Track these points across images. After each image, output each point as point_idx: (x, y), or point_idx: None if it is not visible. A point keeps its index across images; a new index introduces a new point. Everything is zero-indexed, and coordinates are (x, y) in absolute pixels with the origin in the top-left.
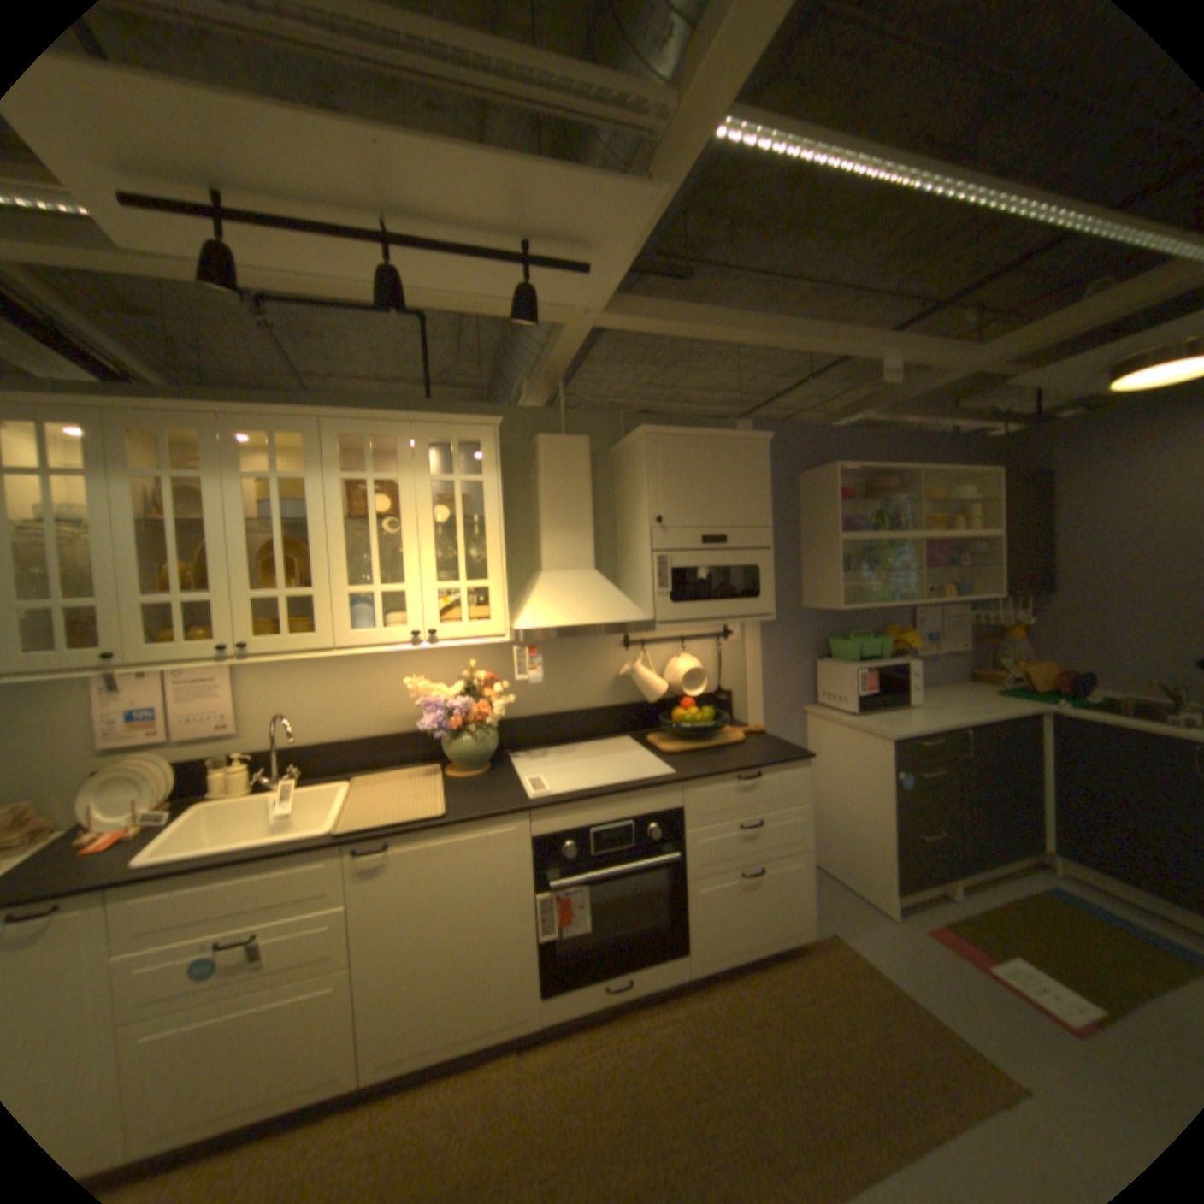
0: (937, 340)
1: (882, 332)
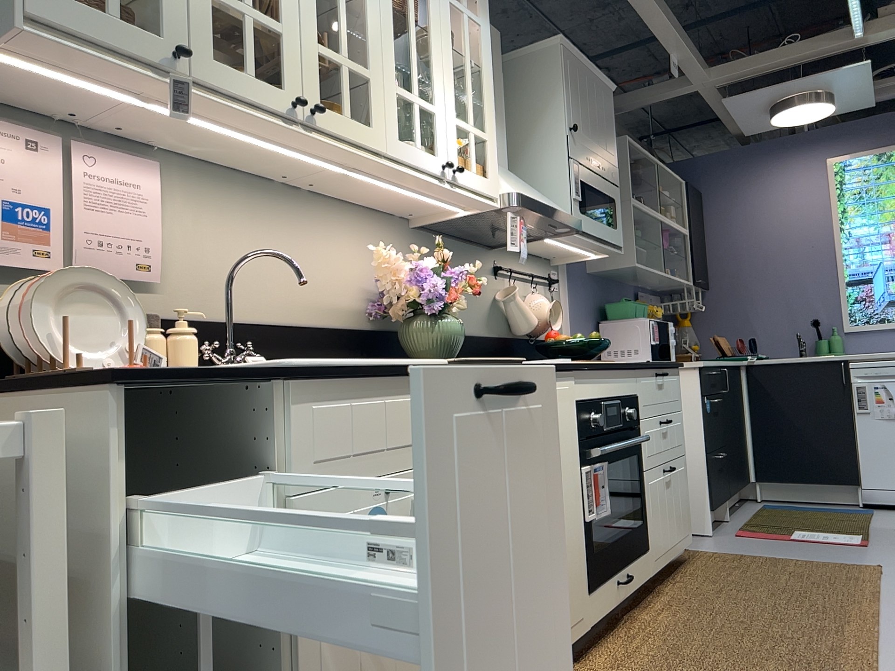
0: (696, 52)
1: (681, 30)
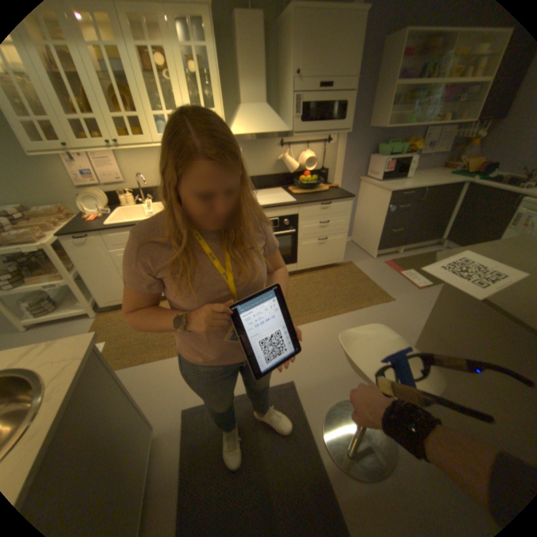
0: None
1: None
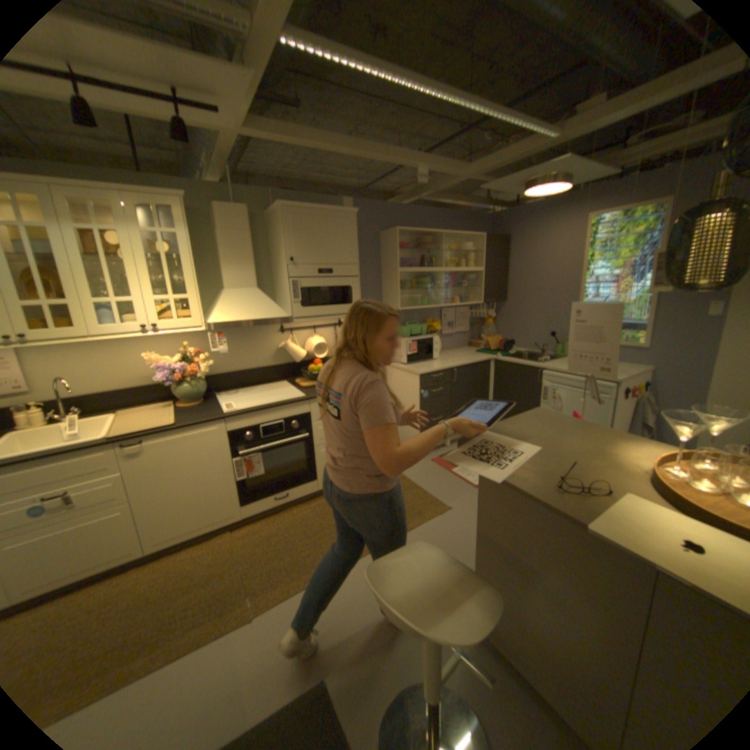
0: (445, 159)
1: (415, 152)
